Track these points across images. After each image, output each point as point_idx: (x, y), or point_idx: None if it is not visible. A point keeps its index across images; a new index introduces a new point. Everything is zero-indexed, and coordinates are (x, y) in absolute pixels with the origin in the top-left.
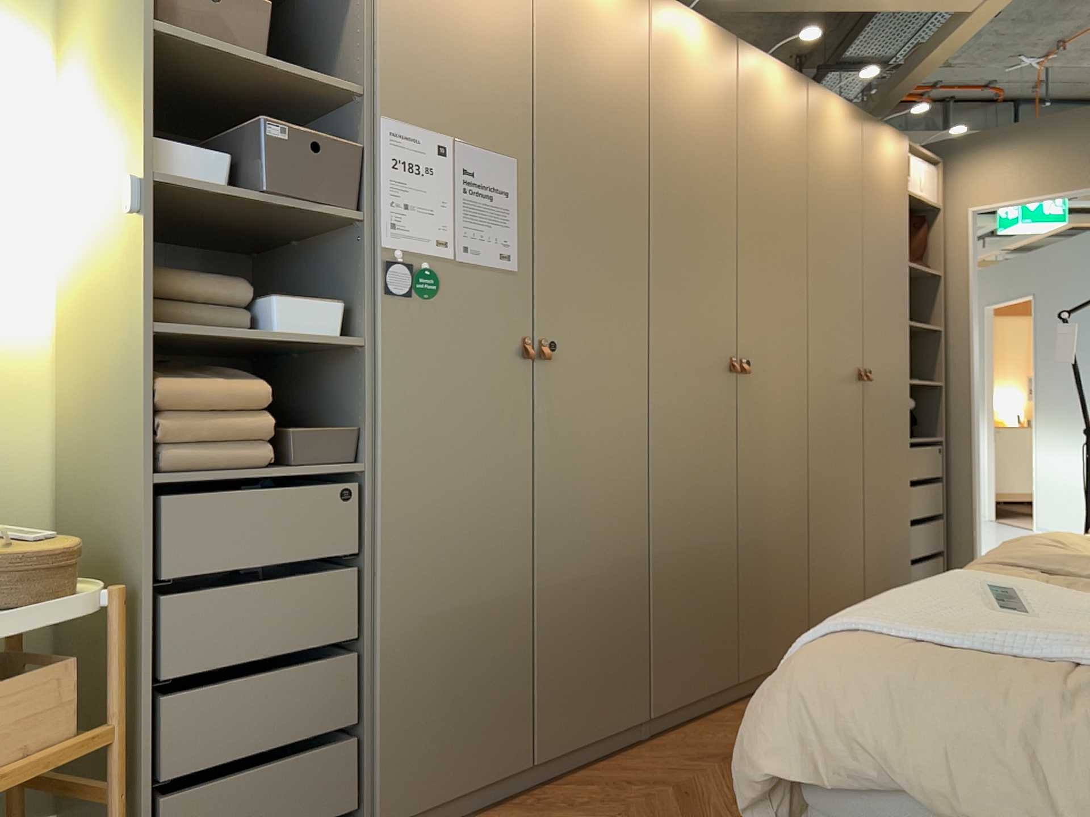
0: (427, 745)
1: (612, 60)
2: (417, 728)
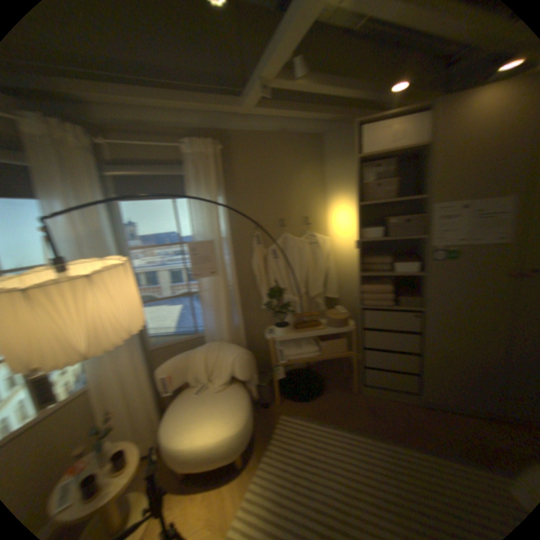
0: (447, 389)
1: None
2: (443, 383)
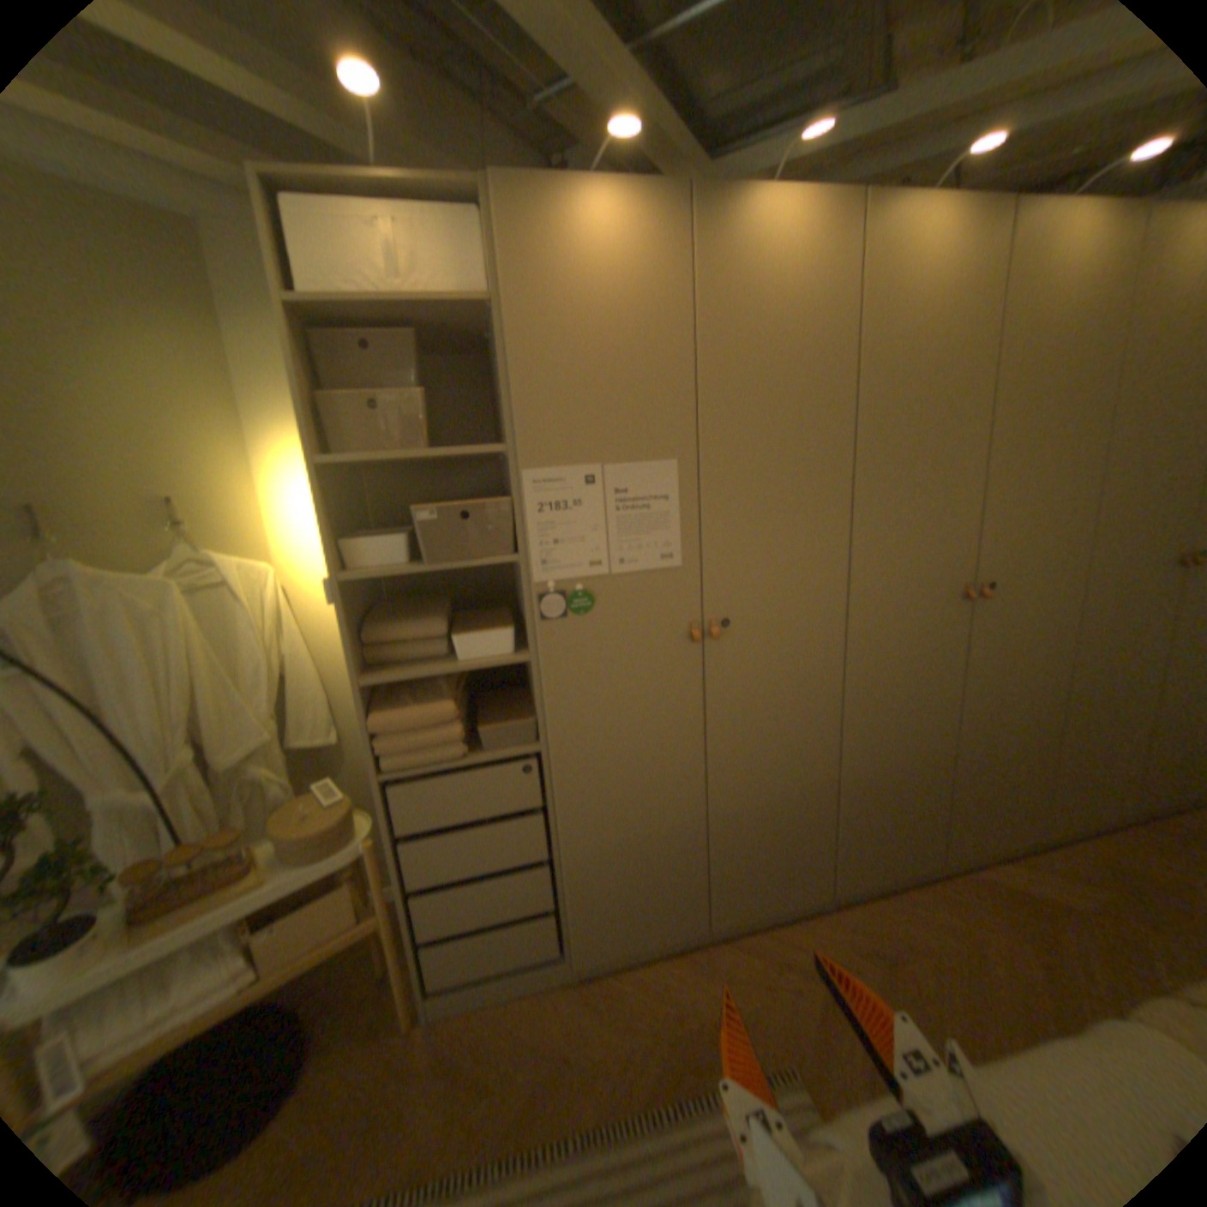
0: (612, 923)
1: (802, 309)
2: (602, 912)
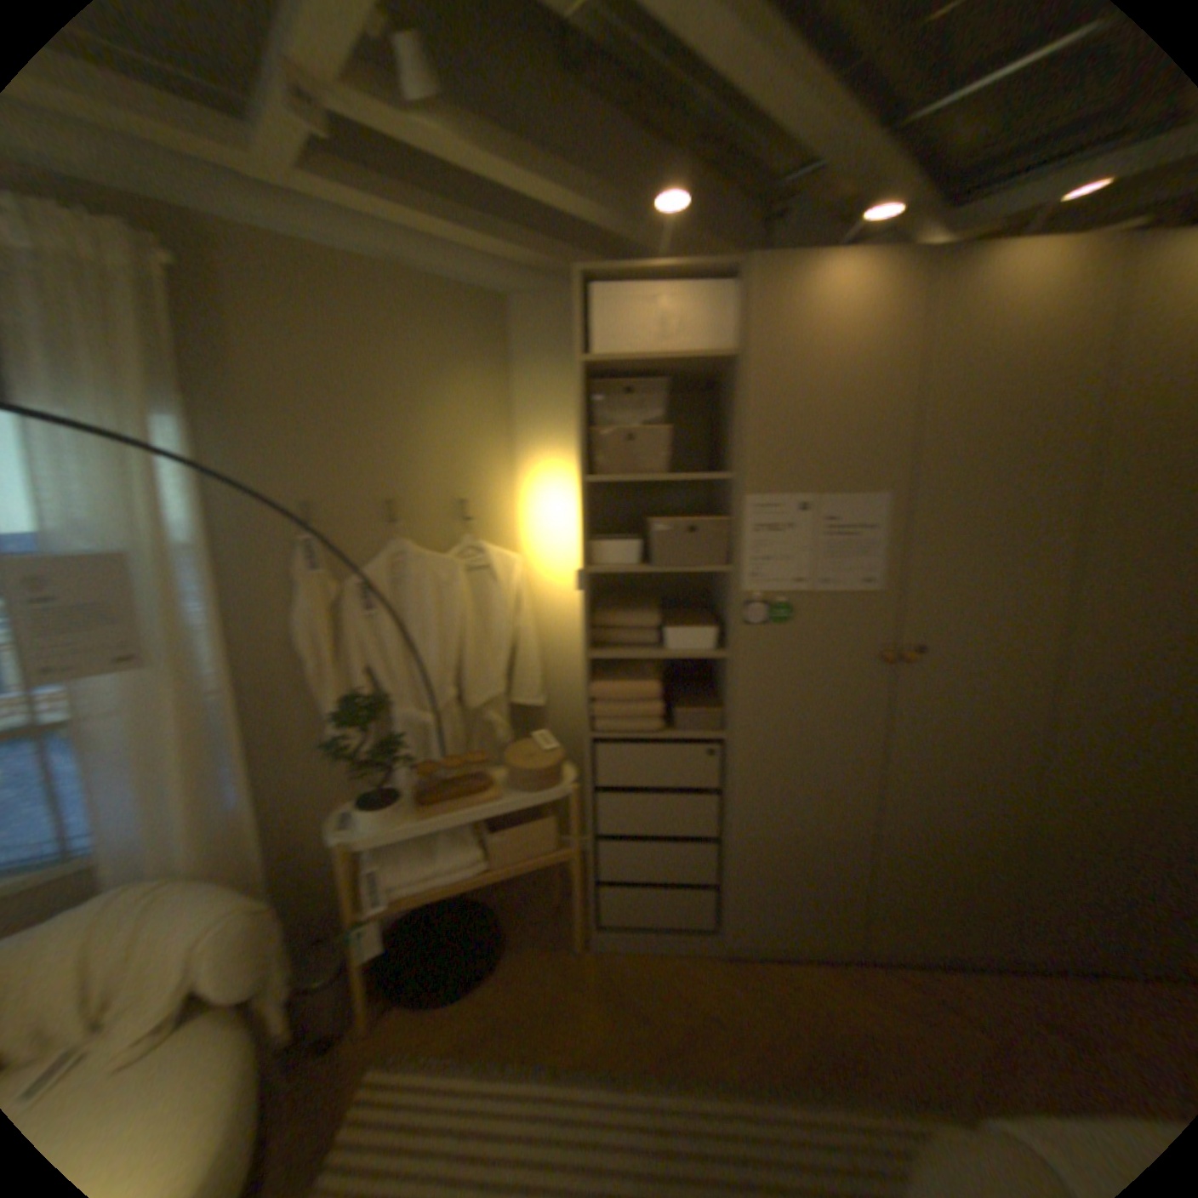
0: (771, 914)
1: (1047, 353)
2: (763, 901)
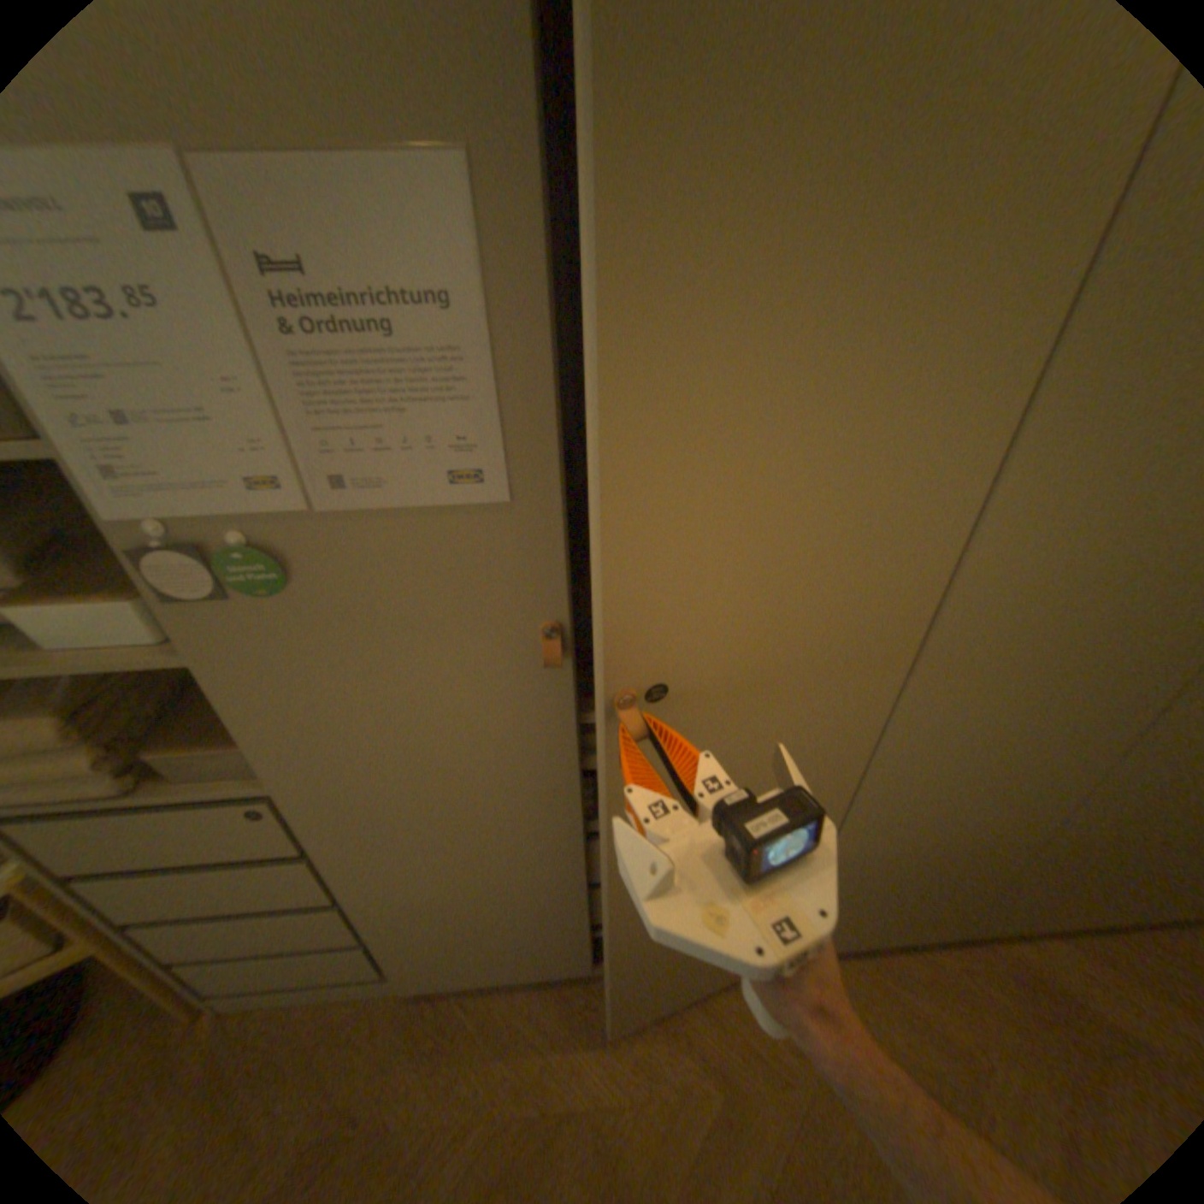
0: (448, 965)
1: None
2: (431, 957)
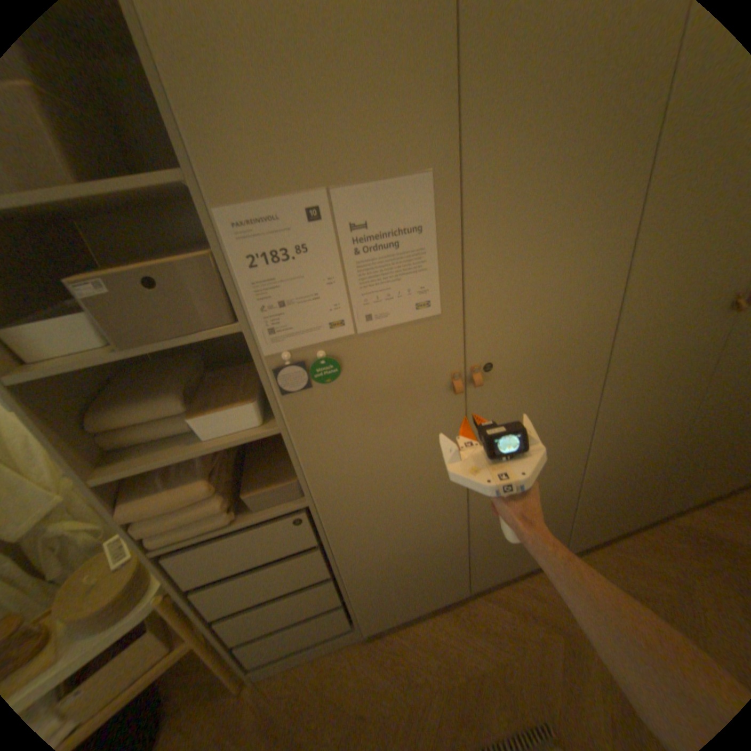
0: (391, 605)
1: None
2: (382, 601)
